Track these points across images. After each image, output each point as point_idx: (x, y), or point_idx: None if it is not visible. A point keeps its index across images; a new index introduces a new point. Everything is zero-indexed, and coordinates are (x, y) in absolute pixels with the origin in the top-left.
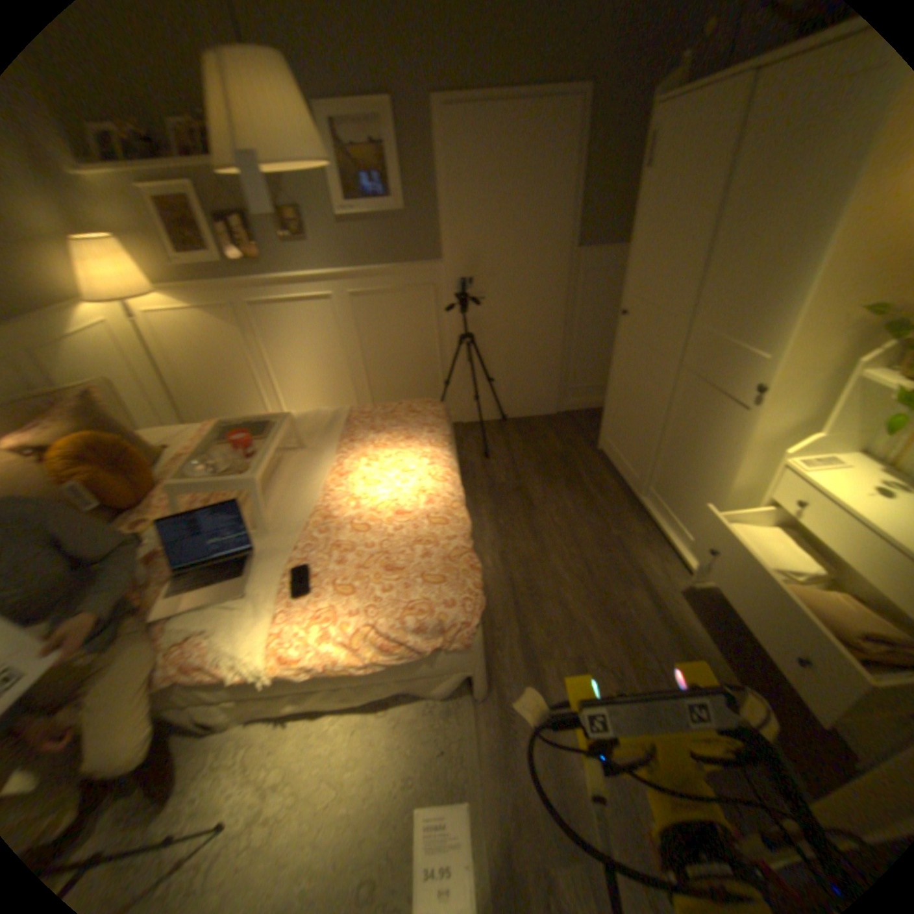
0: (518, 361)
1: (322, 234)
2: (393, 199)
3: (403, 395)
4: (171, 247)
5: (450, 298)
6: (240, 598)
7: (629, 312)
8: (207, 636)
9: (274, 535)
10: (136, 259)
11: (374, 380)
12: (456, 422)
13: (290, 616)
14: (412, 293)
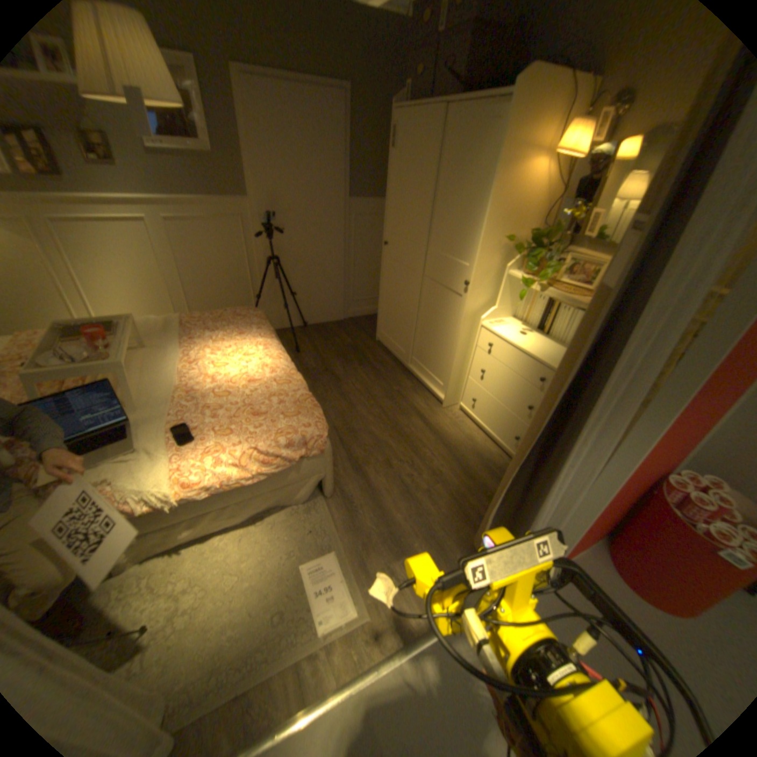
0: (314, 280)
1: (135, 162)
2: (203, 141)
3: (221, 307)
4: None
5: (257, 228)
6: (133, 452)
7: (390, 243)
8: (114, 480)
9: (147, 407)
10: None
11: (193, 294)
12: None
13: (185, 455)
14: (224, 222)
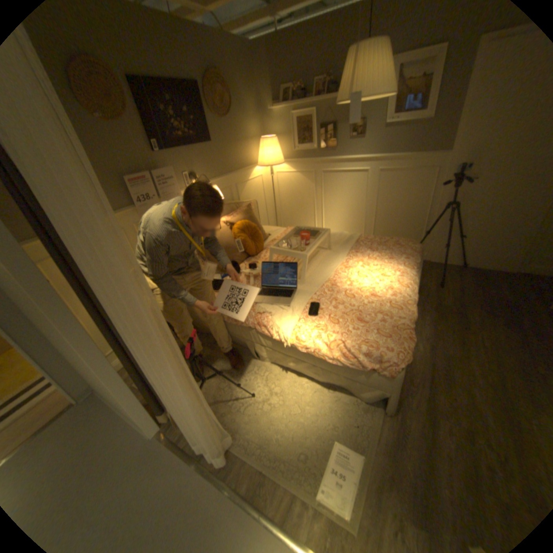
0: (494, 228)
1: (376, 134)
2: (429, 111)
3: (395, 235)
4: (299, 141)
5: (451, 177)
6: (288, 306)
7: None
8: (272, 315)
9: (308, 285)
10: (283, 147)
11: (380, 223)
12: (427, 260)
13: (306, 322)
14: (423, 172)
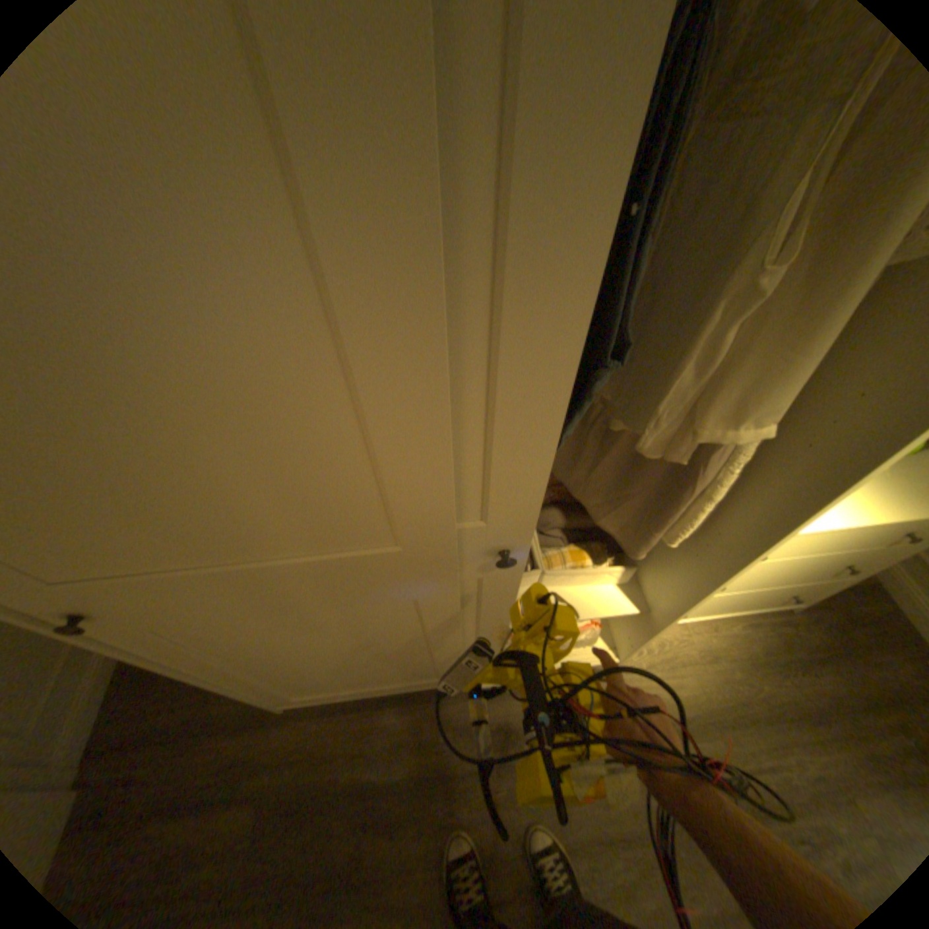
0: None
1: None
2: None
3: None
4: None
5: None
6: None
7: (101, 609)
8: None
9: None
10: None
11: None
12: None
13: None
14: None
